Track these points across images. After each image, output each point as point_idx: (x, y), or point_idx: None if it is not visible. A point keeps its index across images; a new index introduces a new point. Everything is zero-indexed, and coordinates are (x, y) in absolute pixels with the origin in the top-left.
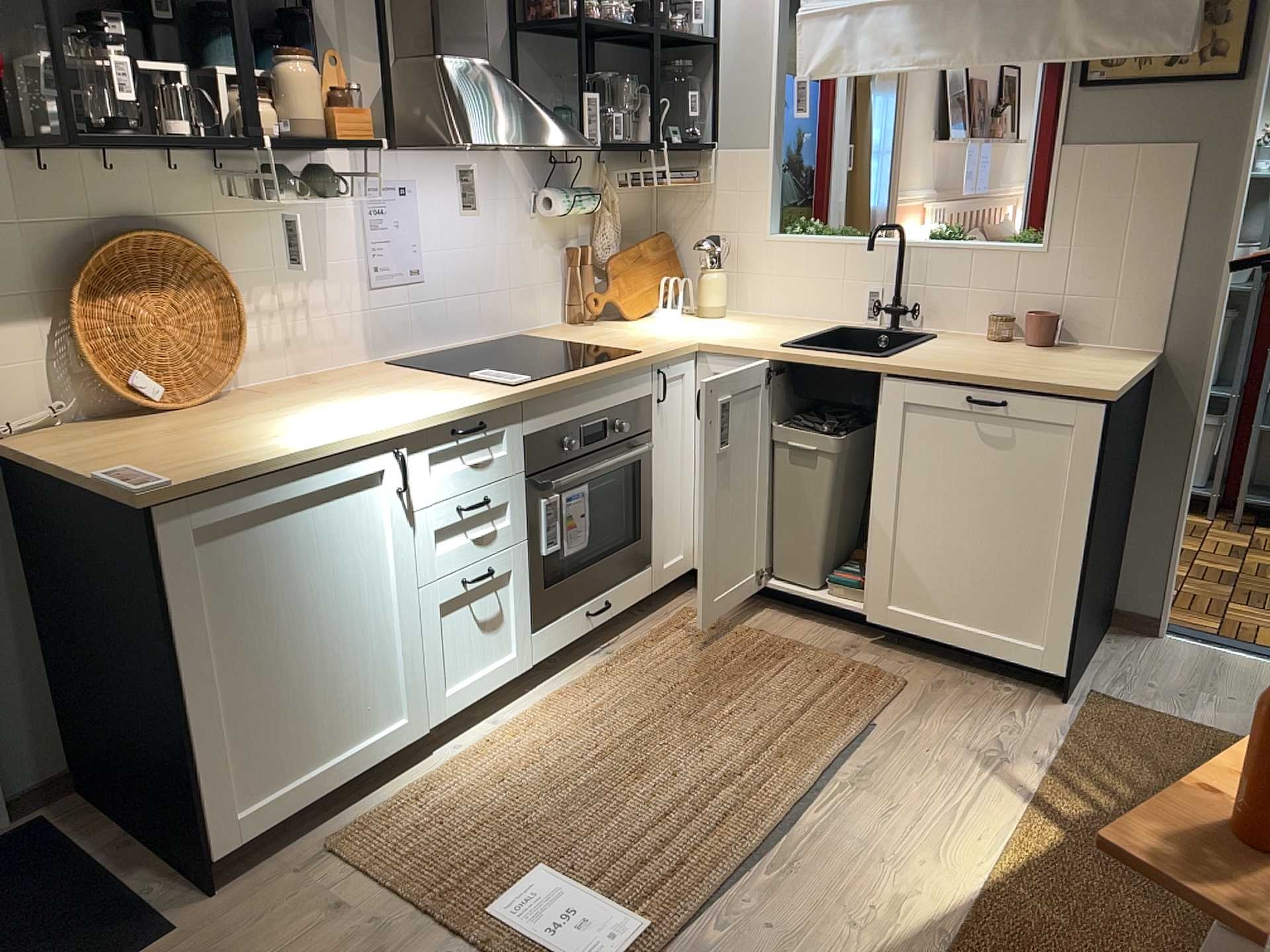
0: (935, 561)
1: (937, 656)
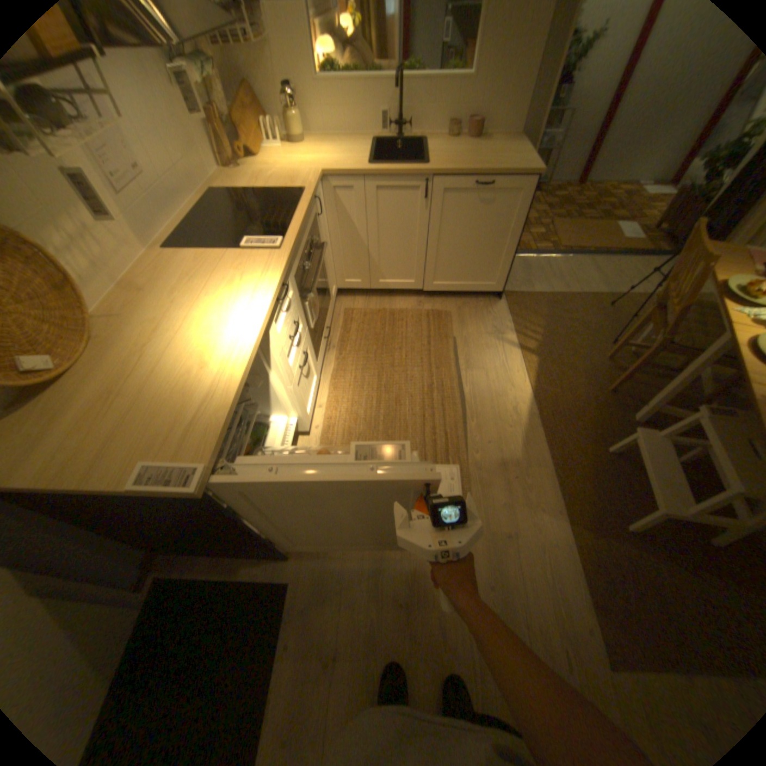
0: (452, 261)
1: (447, 296)
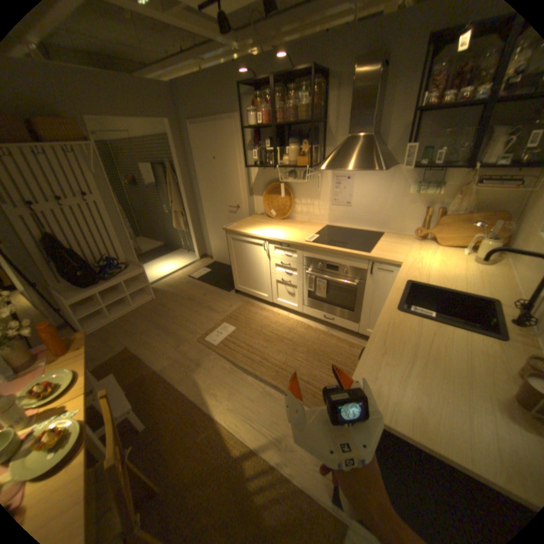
0: None
1: None
